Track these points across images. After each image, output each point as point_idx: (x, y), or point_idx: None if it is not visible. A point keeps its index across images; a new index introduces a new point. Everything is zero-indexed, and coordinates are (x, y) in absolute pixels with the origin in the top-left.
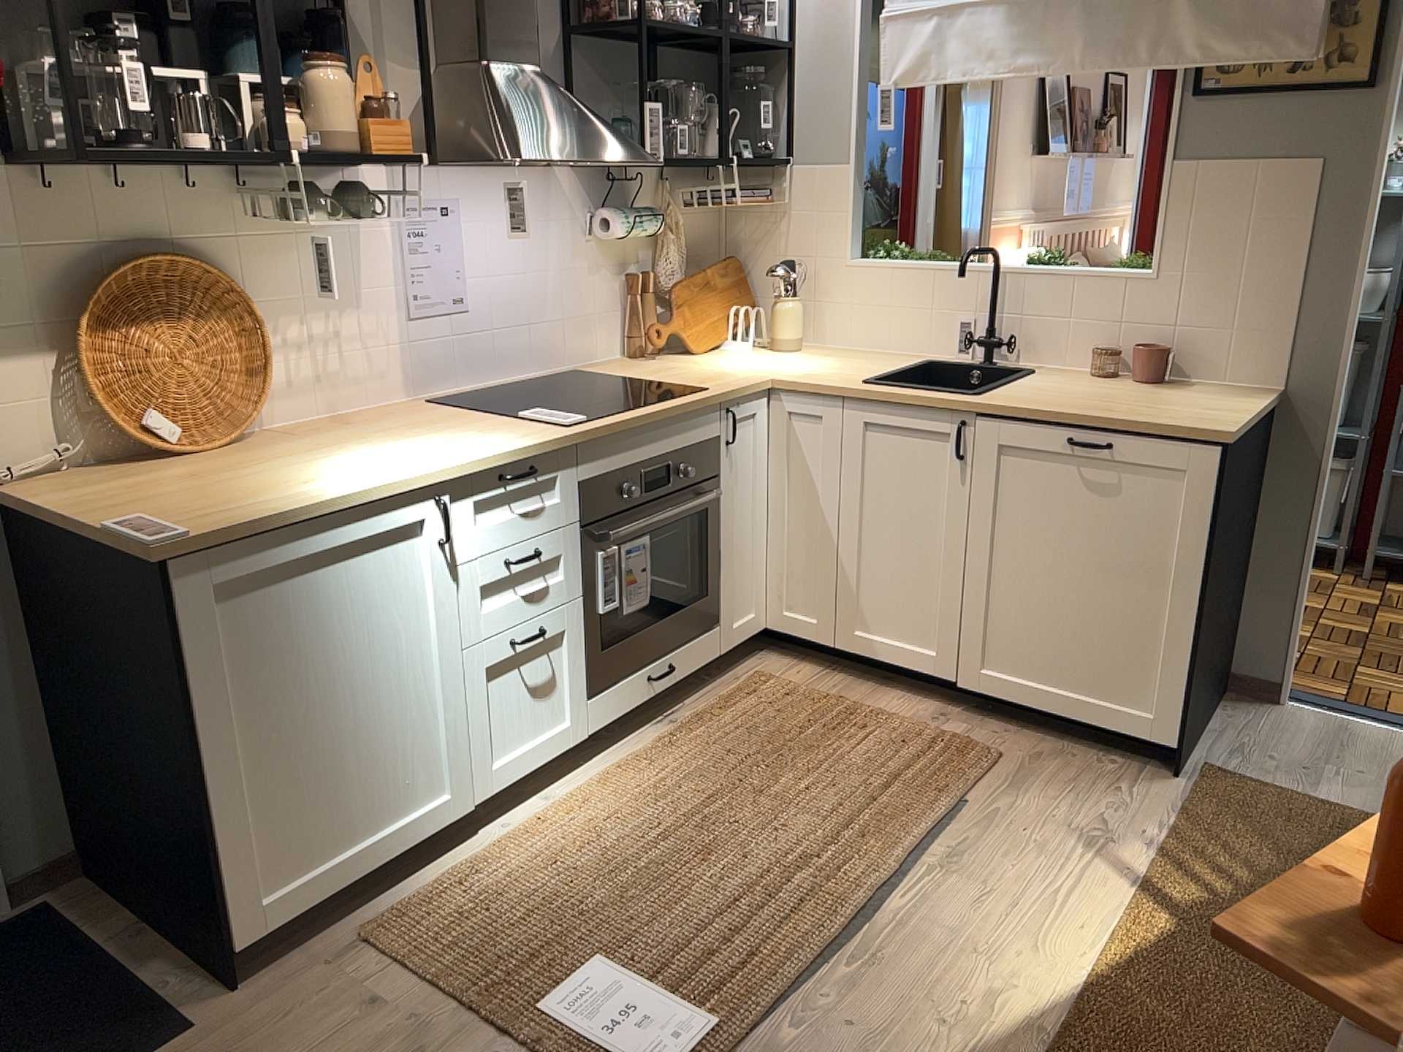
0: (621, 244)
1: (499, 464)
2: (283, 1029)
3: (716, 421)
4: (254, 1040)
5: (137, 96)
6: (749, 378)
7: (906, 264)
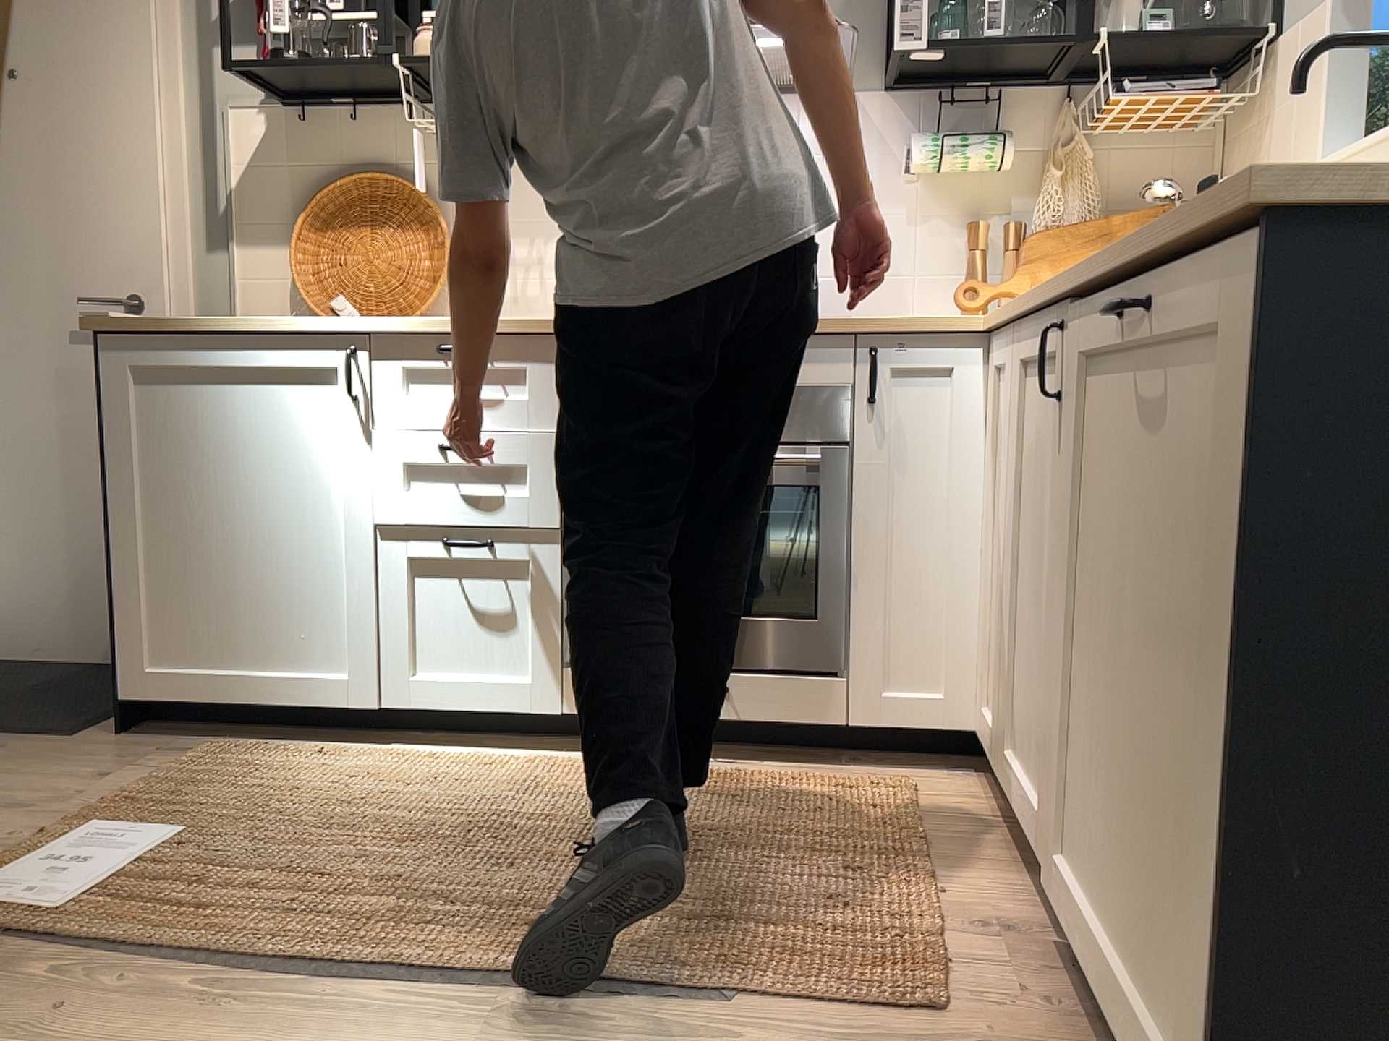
0: (969, 190)
1: (434, 333)
2: (66, 761)
3: (842, 362)
4: (52, 757)
5: (278, 22)
6: (955, 320)
7: (1375, 140)
